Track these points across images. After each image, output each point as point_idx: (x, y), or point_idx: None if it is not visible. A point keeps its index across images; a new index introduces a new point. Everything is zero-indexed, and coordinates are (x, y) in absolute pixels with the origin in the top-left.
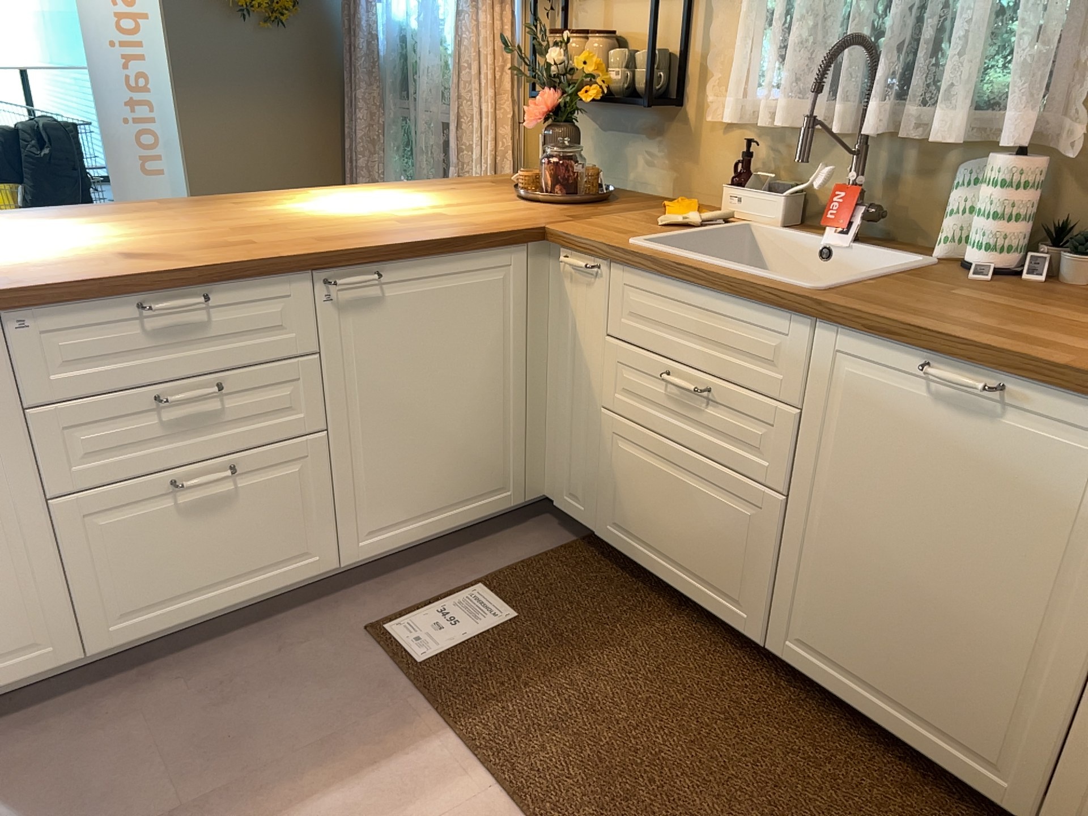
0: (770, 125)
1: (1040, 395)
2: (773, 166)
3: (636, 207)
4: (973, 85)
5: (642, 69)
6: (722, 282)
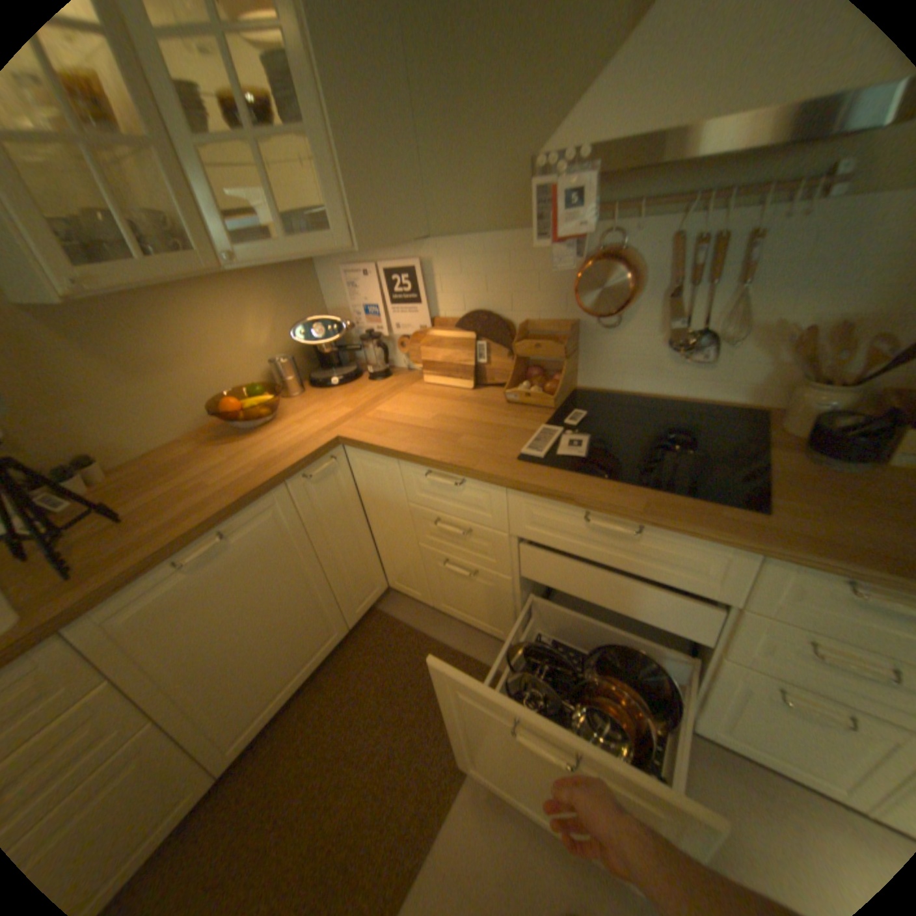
0: None
1: (235, 519)
2: None
3: None
4: None
5: None
6: None
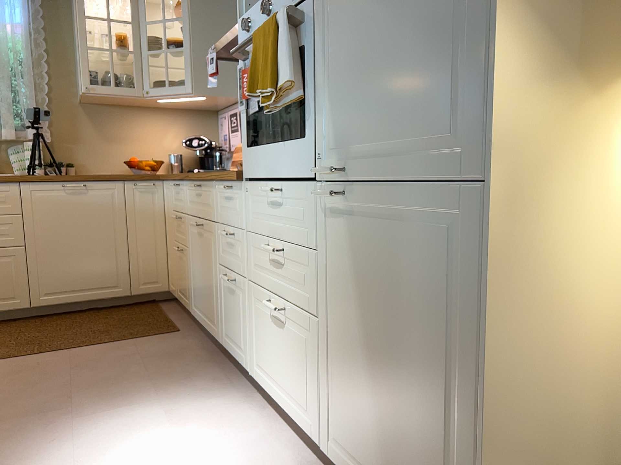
0: None
1: (94, 183)
2: None
3: None
4: (12, 121)
5: None
6: None
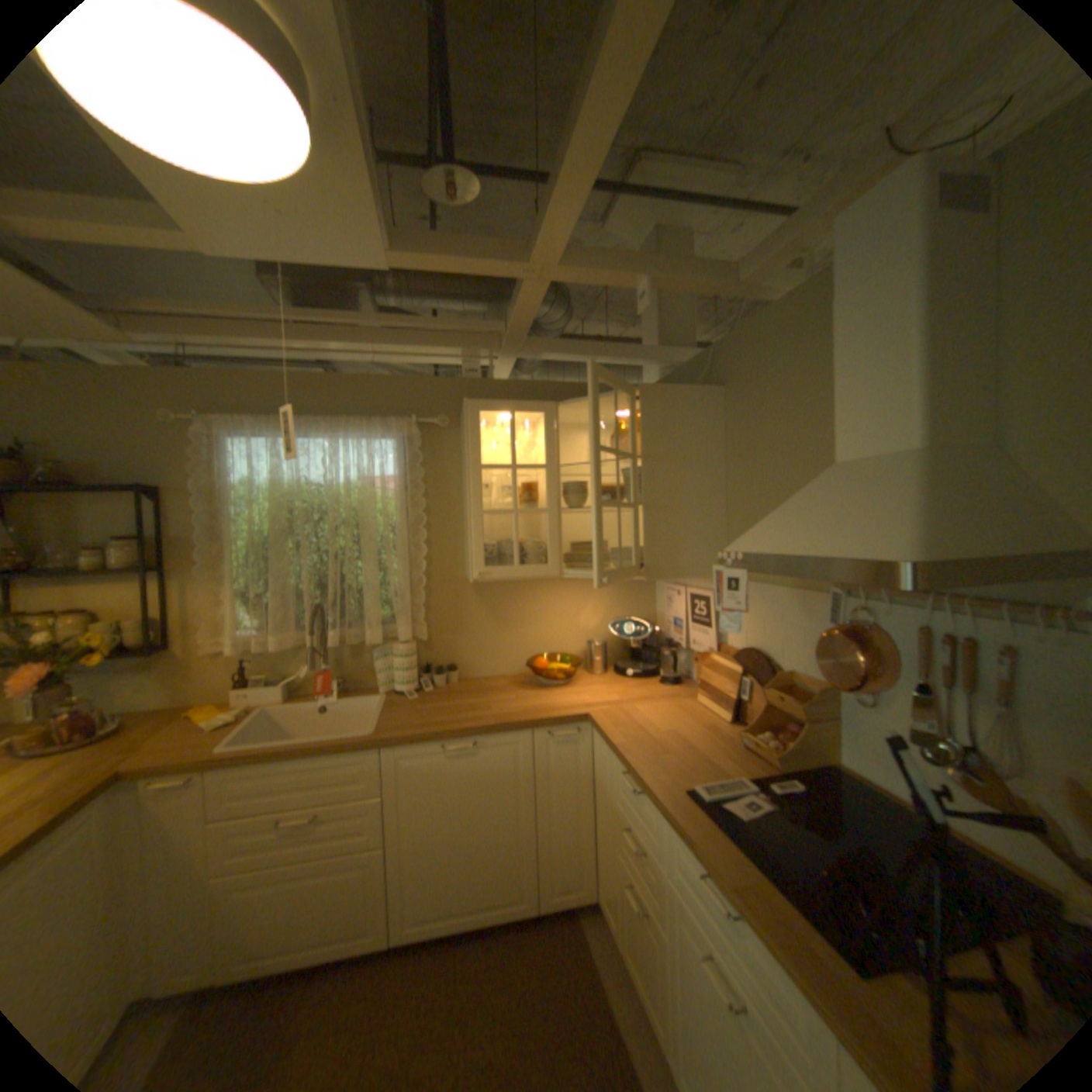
0: (262, 650)
1: (489, 739)
2: (259, 670)
3: (158, 724)
4: (379, 617)
5: (122, 629)
6: (314, 751)
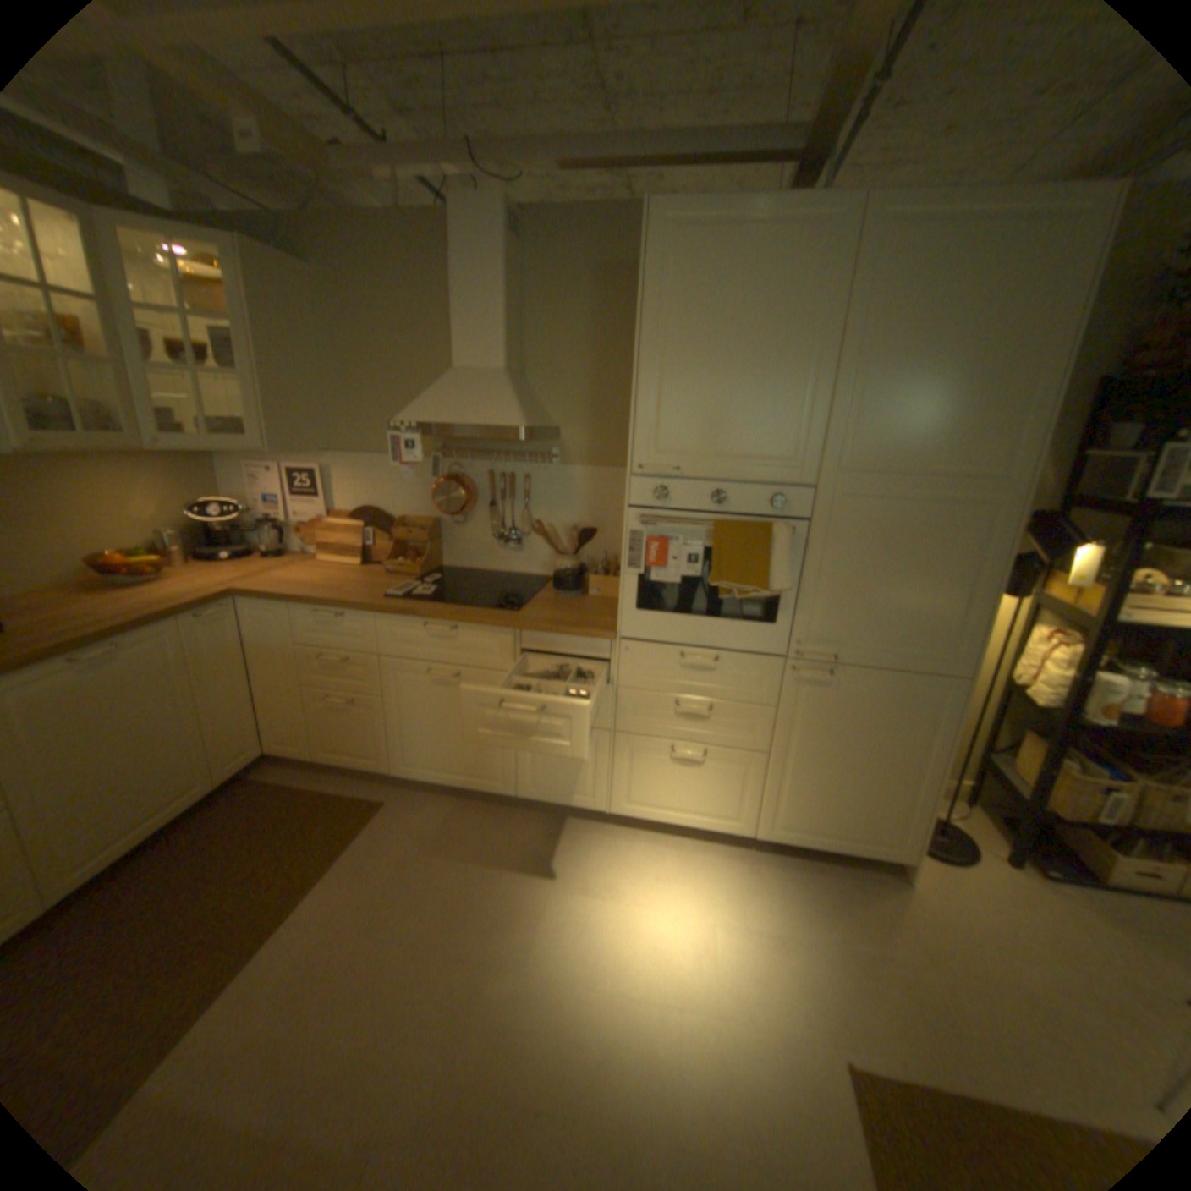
0: None
1: (129, 639)
2: None
3: None
4: None
5: None
6: None
